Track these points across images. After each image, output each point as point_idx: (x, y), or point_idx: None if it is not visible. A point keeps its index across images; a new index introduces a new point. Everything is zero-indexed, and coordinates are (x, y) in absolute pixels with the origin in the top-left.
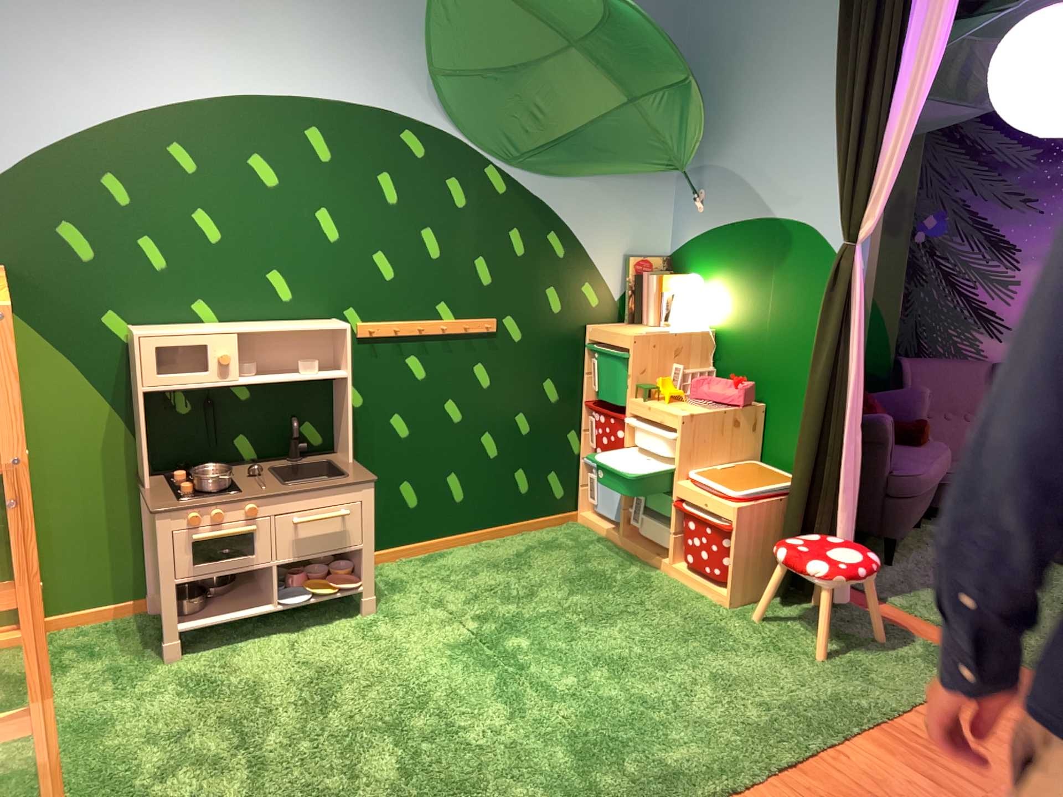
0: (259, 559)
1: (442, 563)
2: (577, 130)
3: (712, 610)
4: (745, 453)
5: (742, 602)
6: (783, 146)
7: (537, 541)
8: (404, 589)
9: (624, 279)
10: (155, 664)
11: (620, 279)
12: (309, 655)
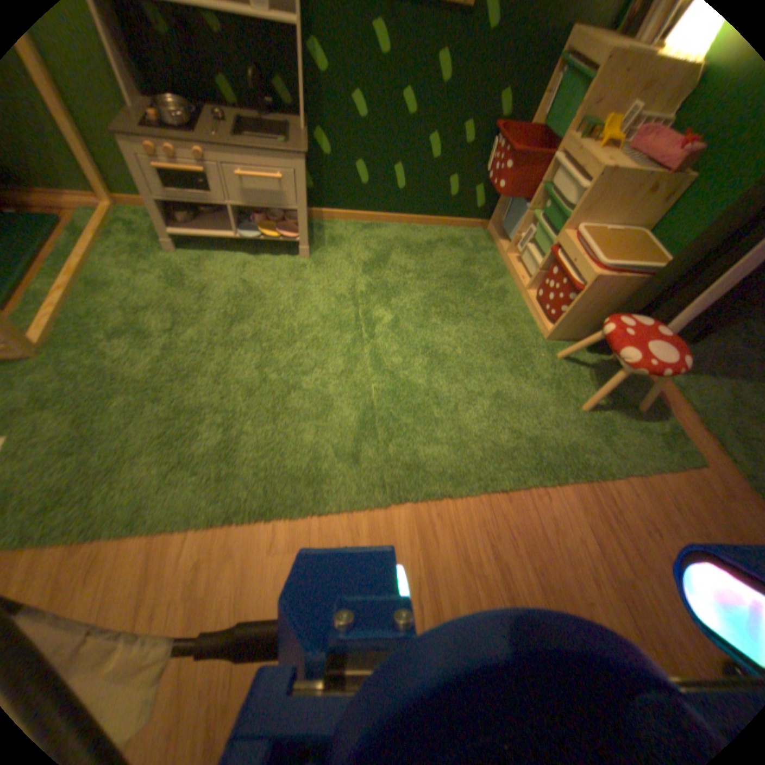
0: (210, 196)
1: (371, 233)
2: None
3: (531, 340)
4: (644, 221)
5: (558, 340)
6: None
7: (447, 236)
8: (334, 245)
9: None
10: (150, 250)
11: None
12: (244, 277)
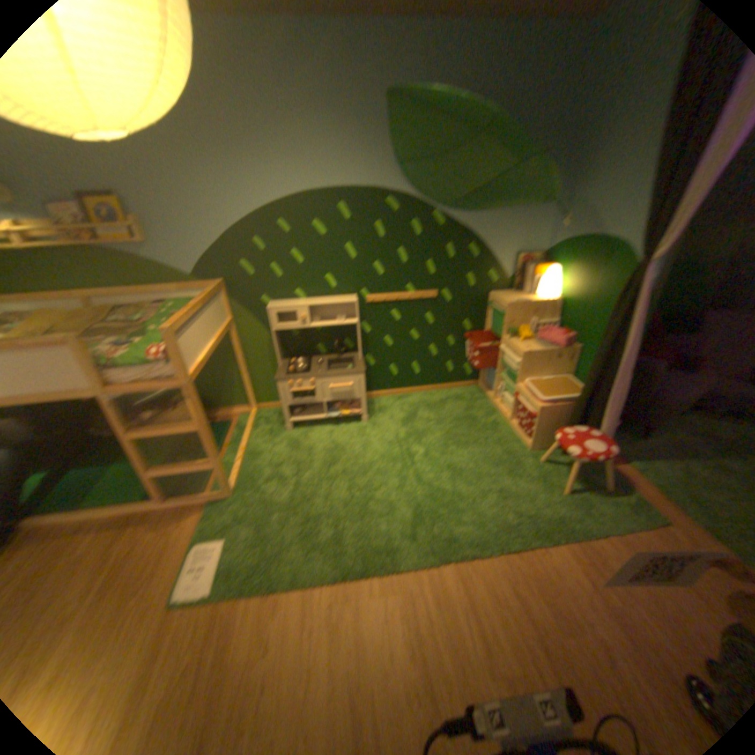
0: (314, 402)
1: (403, 403)
2: (488, 181)
3: (521, 454)
4: (566, 372)
5: (541, 452)
6: (626, 182)
7: (452, 396)
8: (382, 414)
9: (516, 266)
10: (278, 434)
11: (513, 266)
12: (331, 441)
